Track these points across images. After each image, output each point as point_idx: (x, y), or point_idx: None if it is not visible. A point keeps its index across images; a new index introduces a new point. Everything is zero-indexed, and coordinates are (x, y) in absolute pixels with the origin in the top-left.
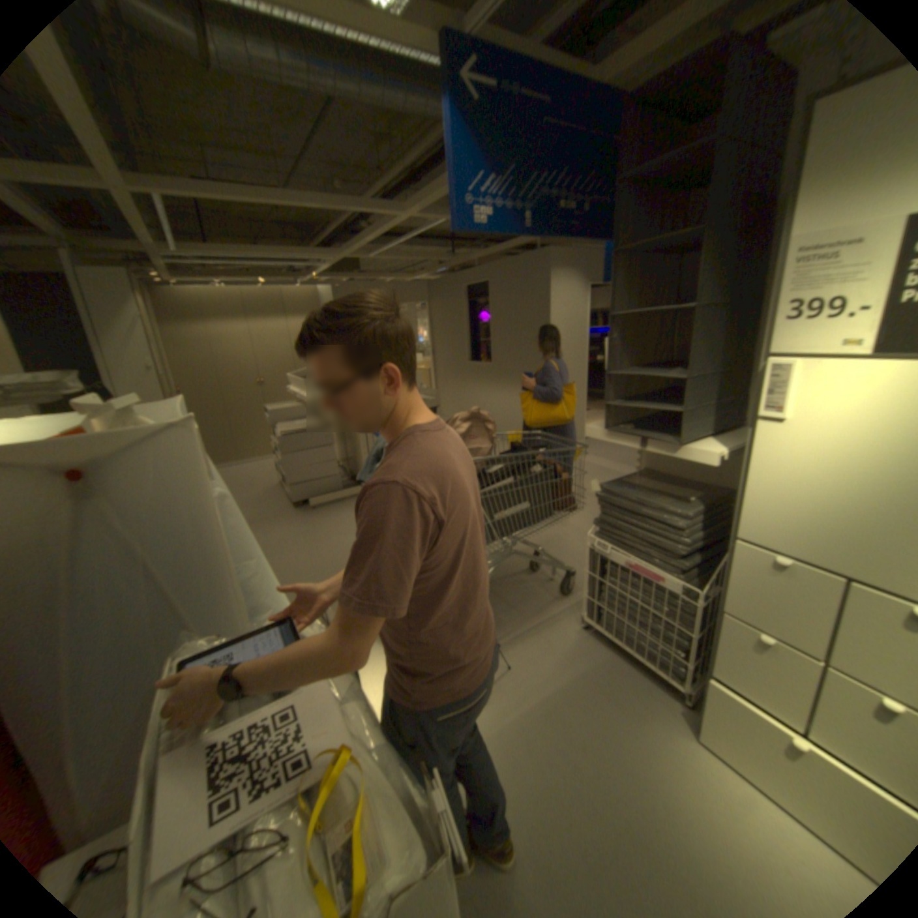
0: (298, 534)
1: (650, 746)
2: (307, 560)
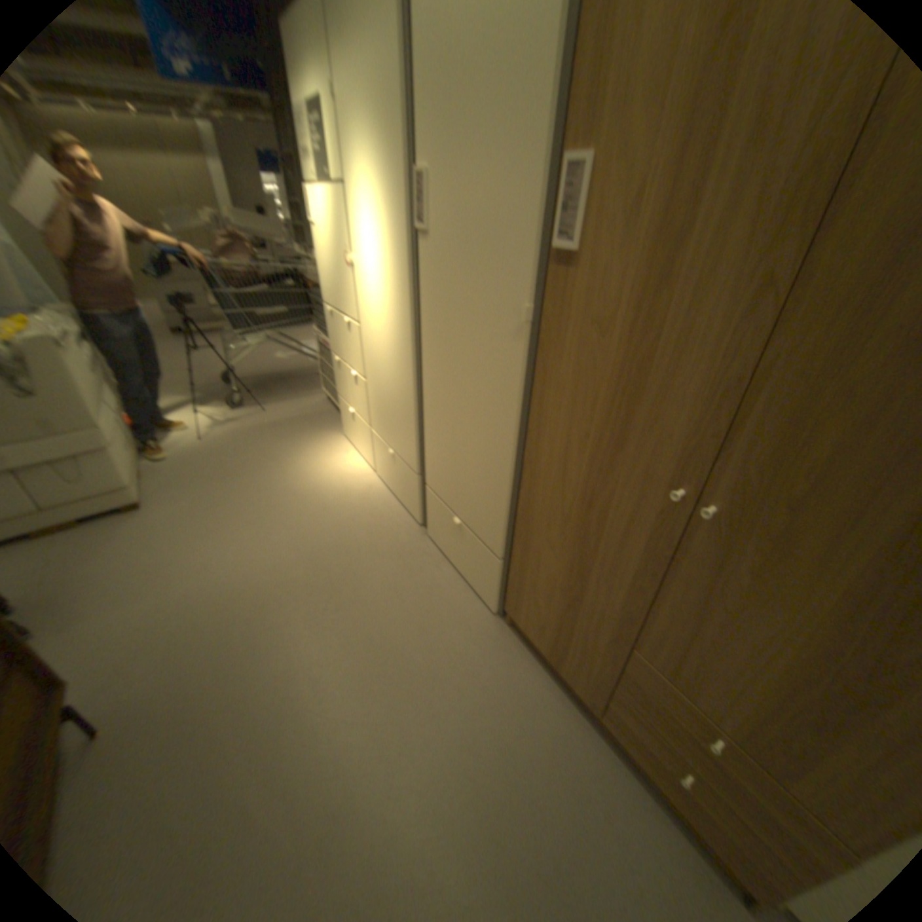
0: (166, 347)
1: (314, 435)
2: (164, 360)
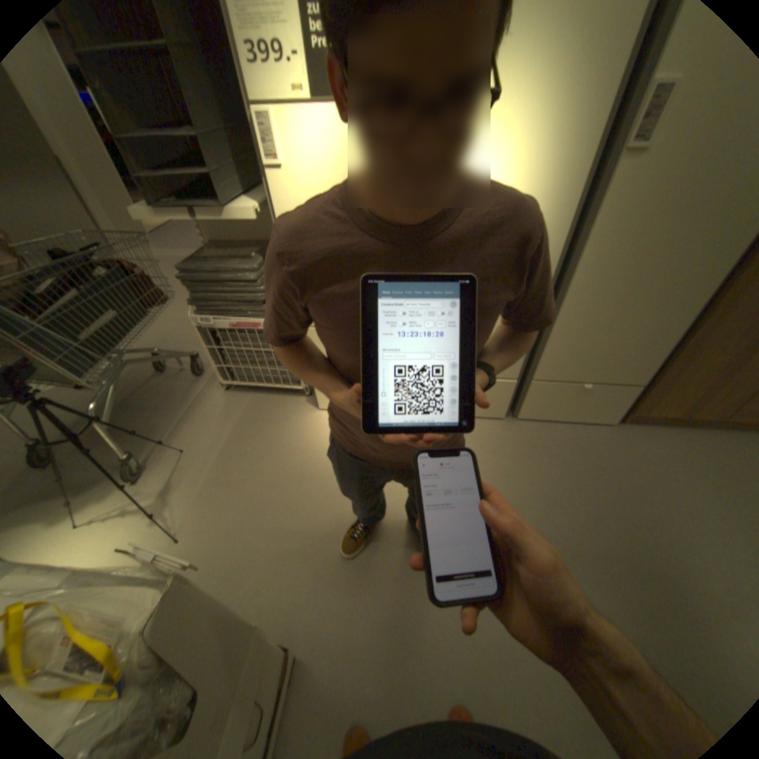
0: None
1: (296, 429)
2: None
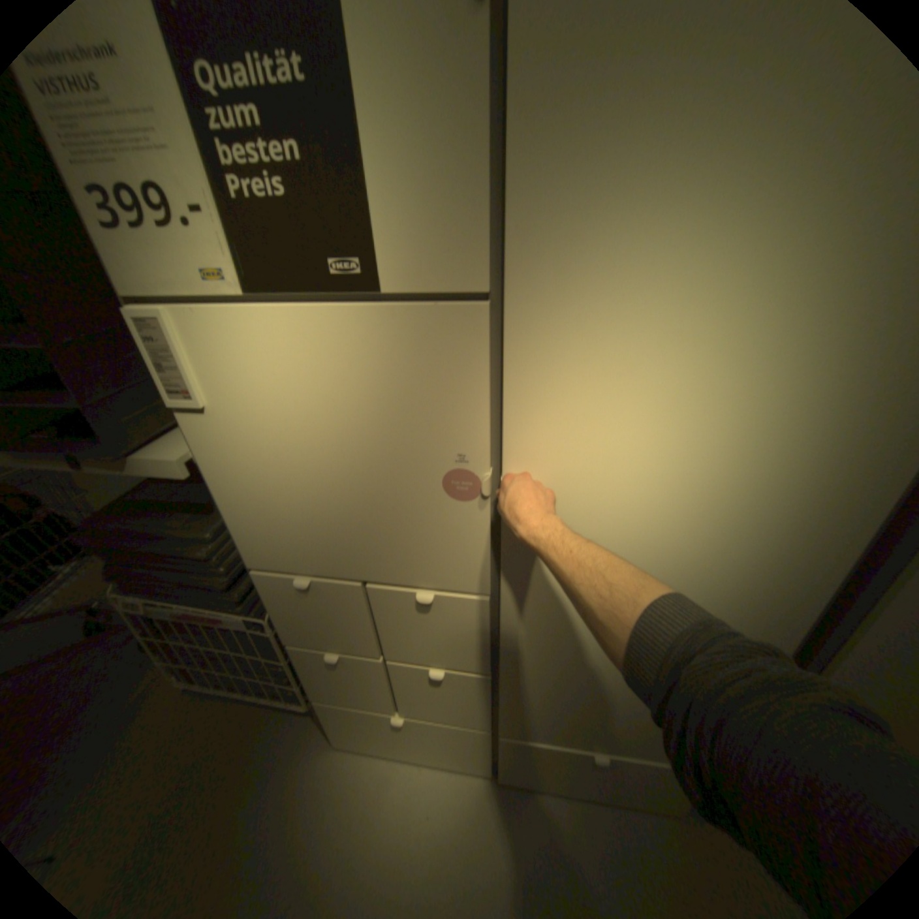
0: None
1: (279, 808)
2: None
